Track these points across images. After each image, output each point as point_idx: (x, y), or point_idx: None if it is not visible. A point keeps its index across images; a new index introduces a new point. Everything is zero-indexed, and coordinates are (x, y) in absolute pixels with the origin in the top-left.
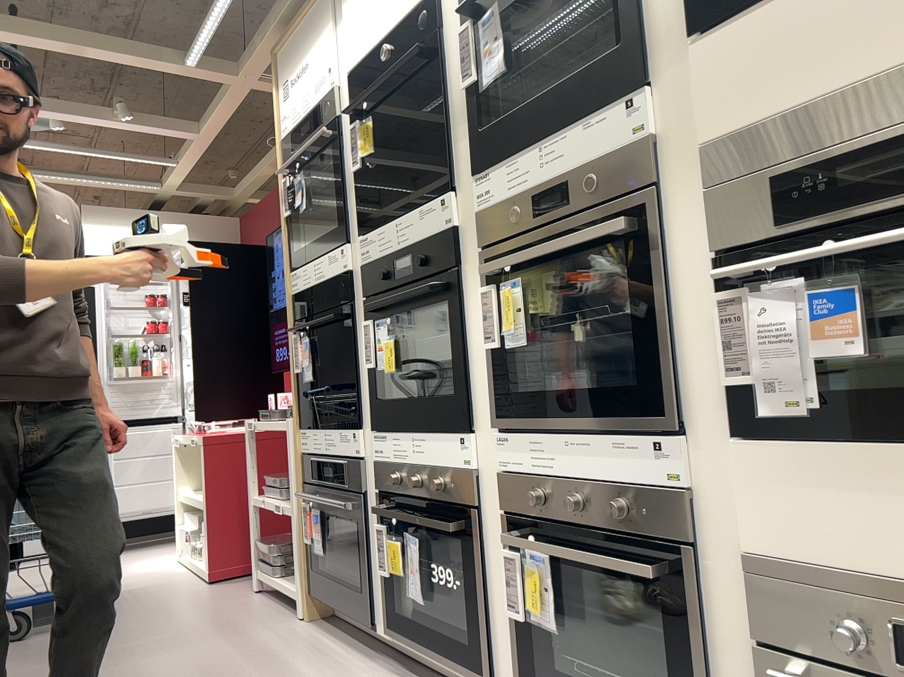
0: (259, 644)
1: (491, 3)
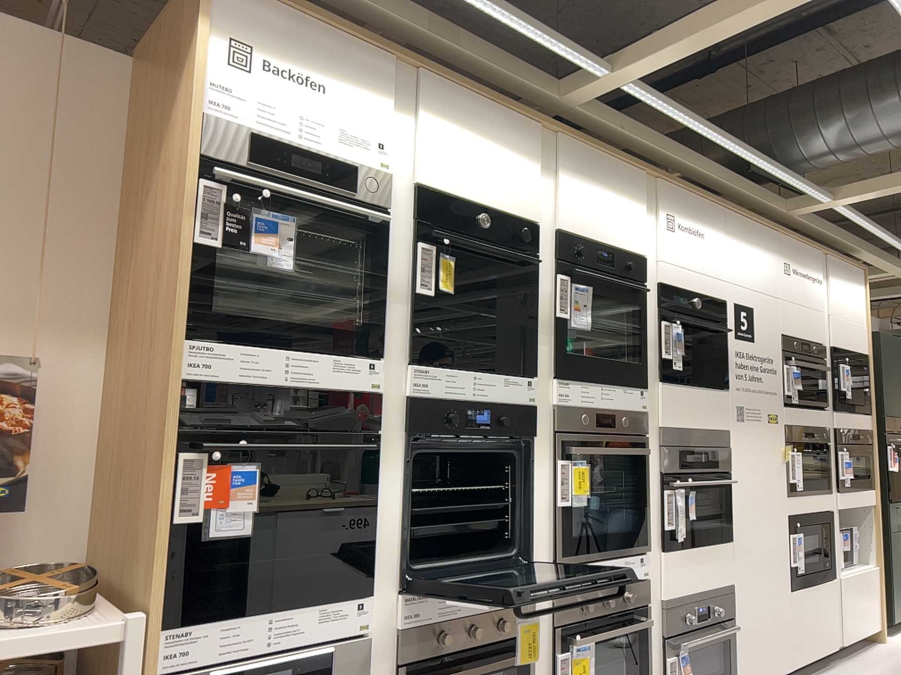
0: None
1: (577, 282)
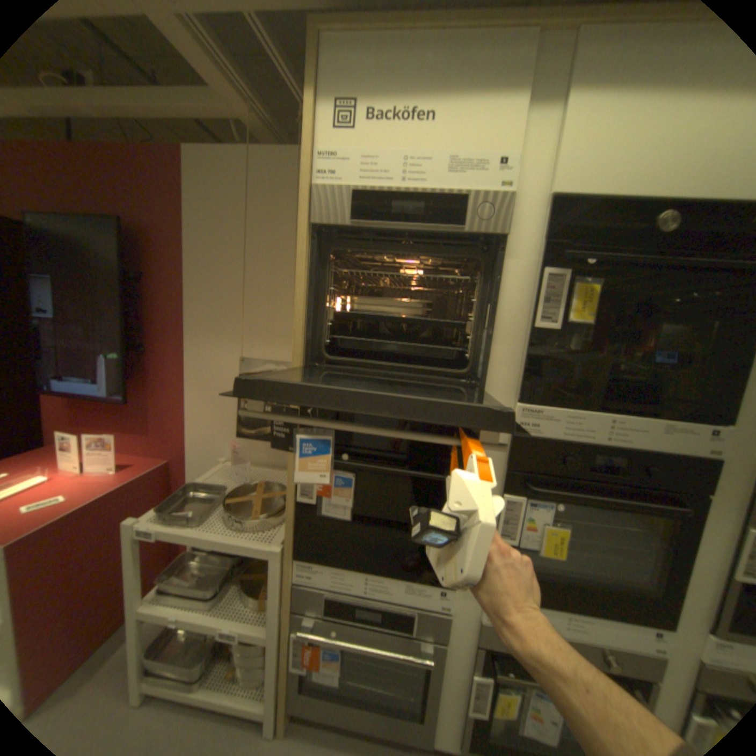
0: None
1: None
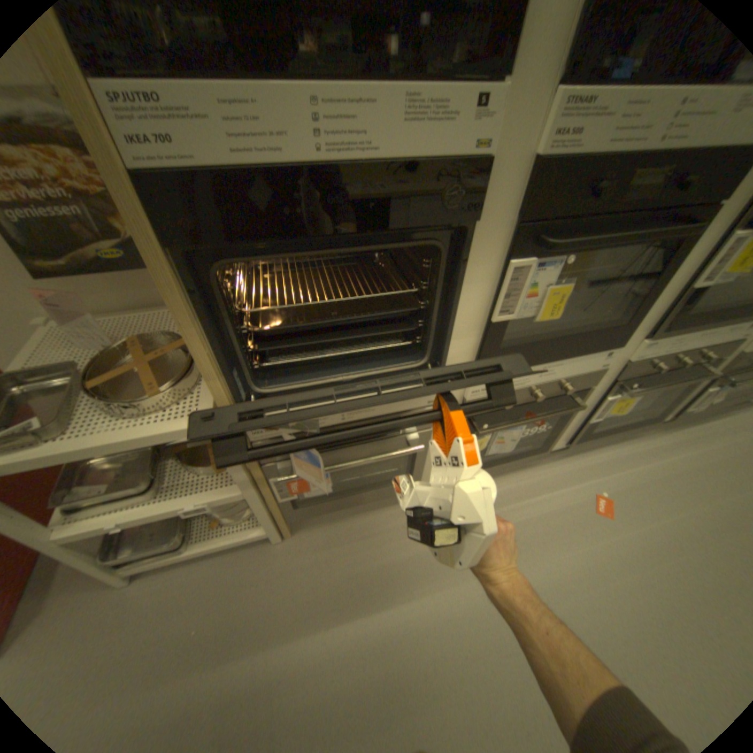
0: (321, 590)
1: None
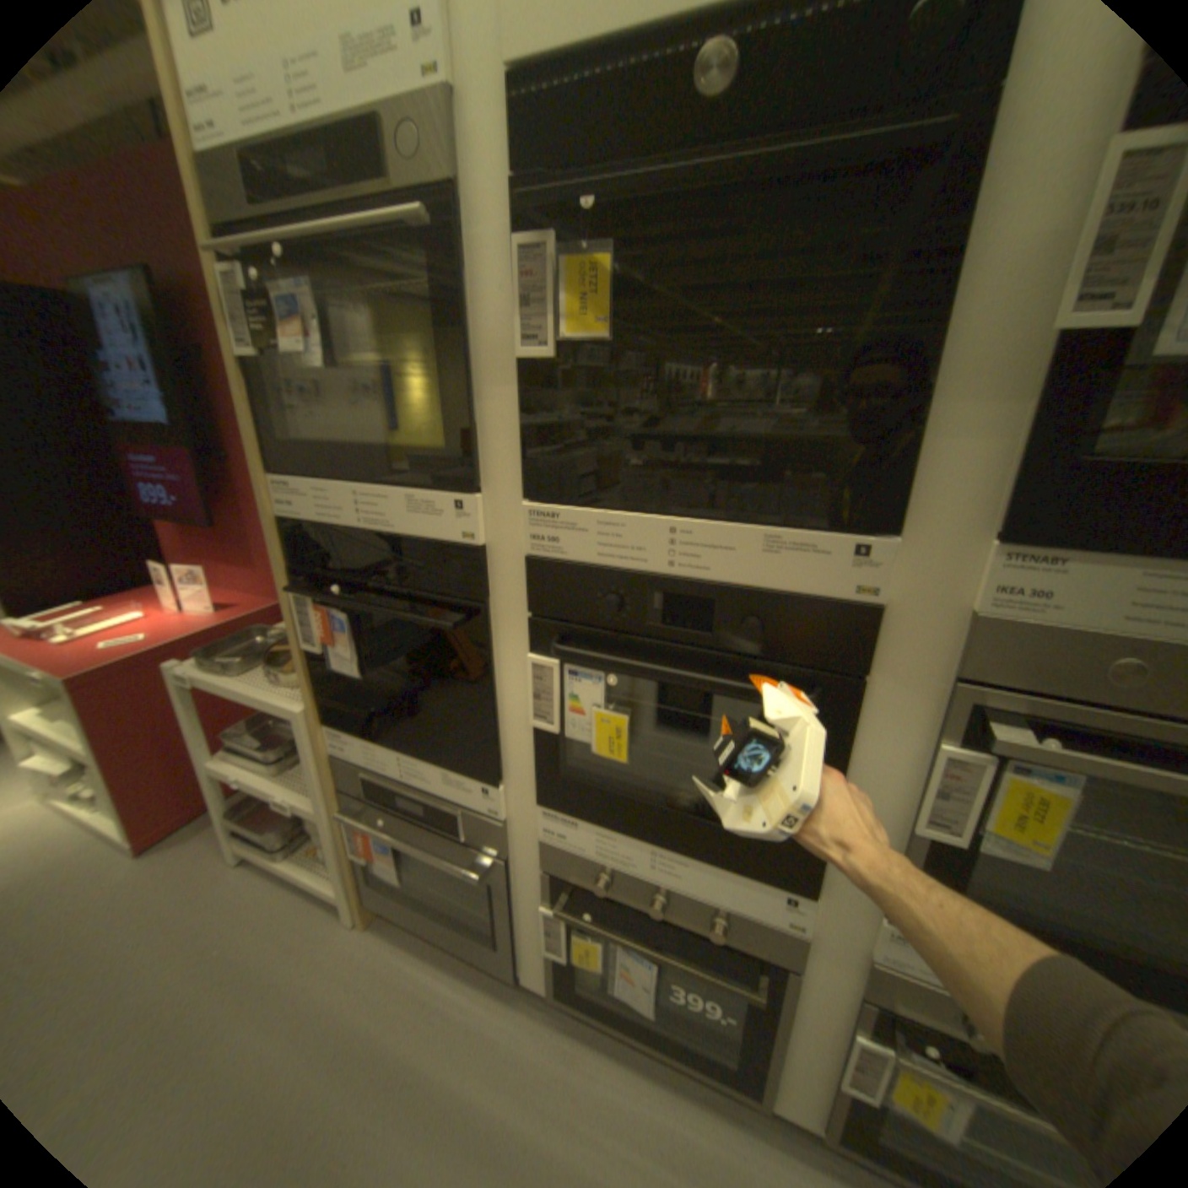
0: (326, 1020)
1: None
